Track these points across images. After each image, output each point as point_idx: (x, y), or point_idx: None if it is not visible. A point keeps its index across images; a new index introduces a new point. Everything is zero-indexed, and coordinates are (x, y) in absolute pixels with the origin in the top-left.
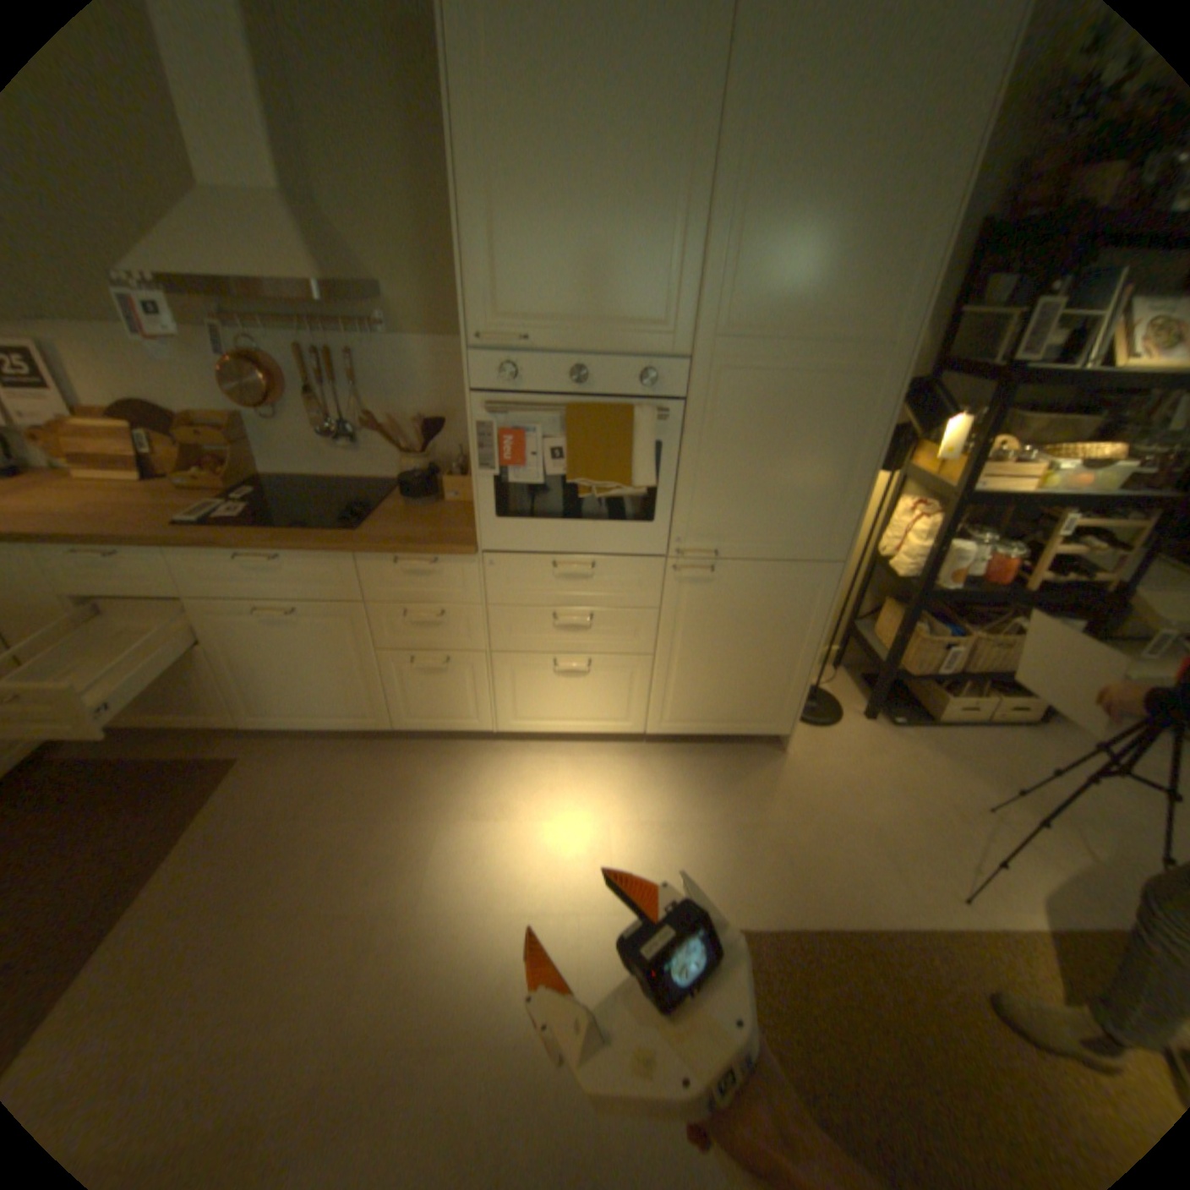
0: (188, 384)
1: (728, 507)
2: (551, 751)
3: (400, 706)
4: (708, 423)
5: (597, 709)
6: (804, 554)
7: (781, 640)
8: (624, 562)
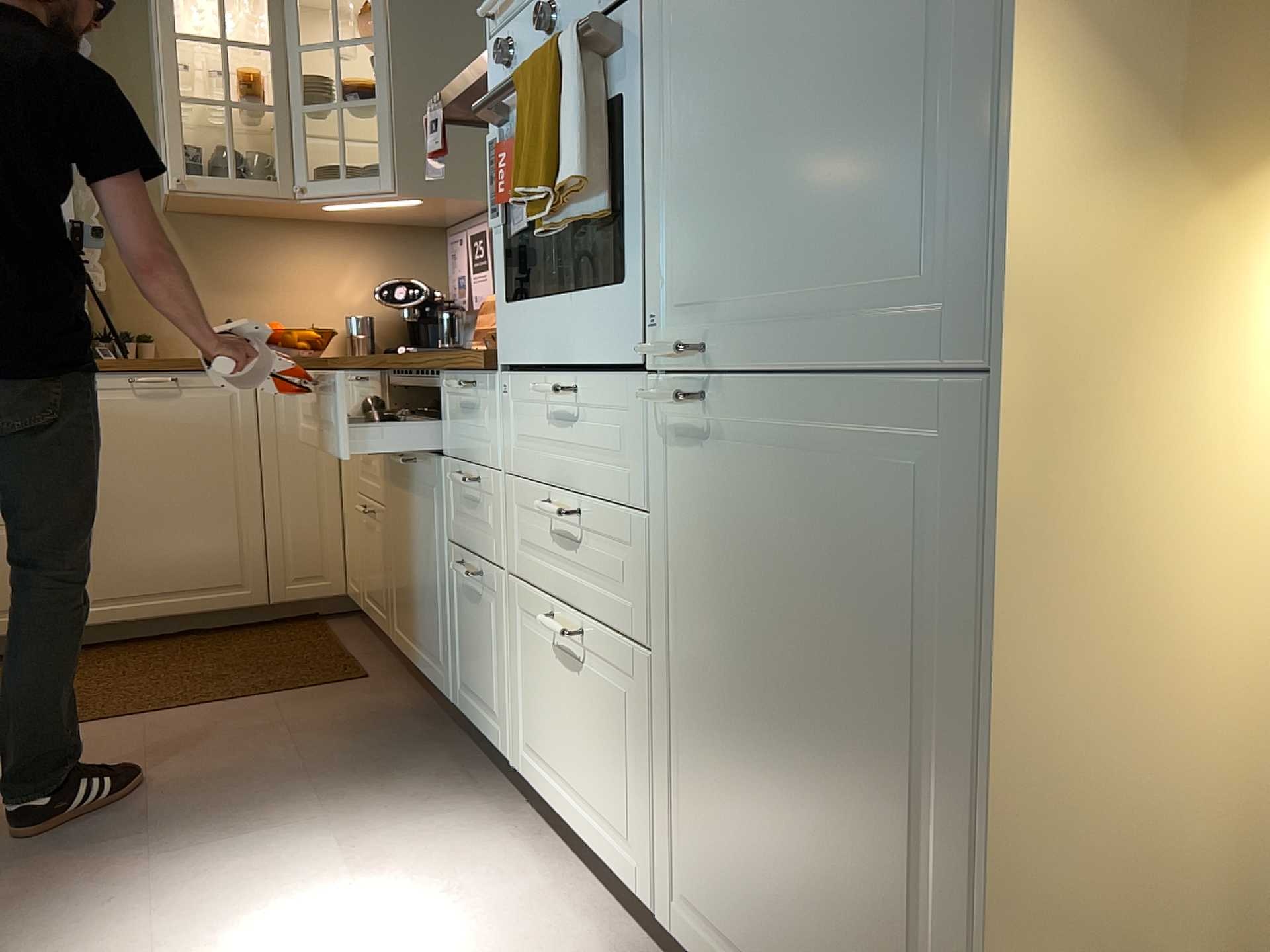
0: None
1: (724, 217)
2: (558, 872)
3: (458, 661)
4: (678, 18)
5: (602, 792)
6: (892, 347)
7: (888, 712)
8: (611, 387)
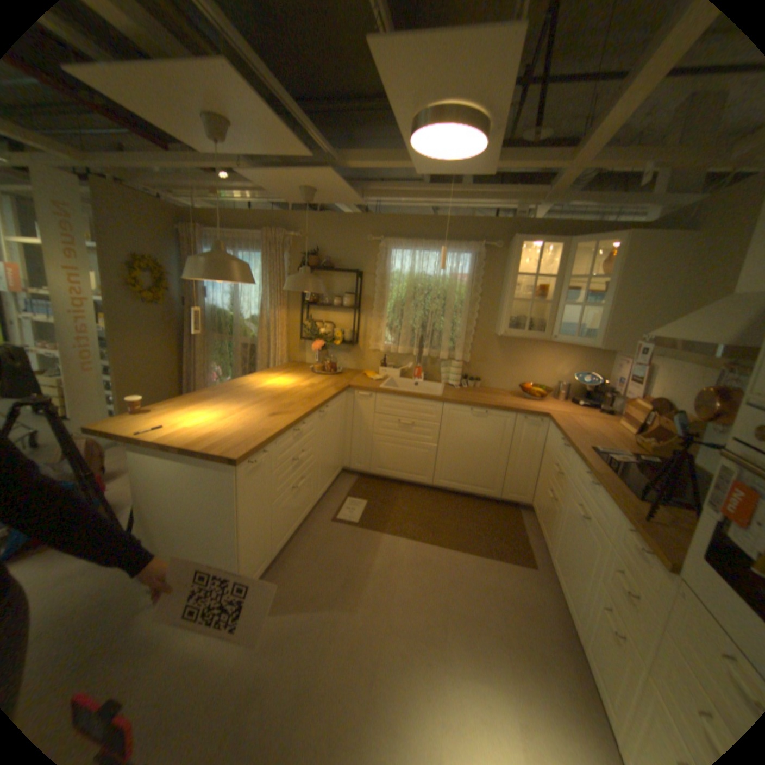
0: (693, 400)
1: None
2: None
3: (592, 637)
4: None
5: None
6: None
7: None
8: None
